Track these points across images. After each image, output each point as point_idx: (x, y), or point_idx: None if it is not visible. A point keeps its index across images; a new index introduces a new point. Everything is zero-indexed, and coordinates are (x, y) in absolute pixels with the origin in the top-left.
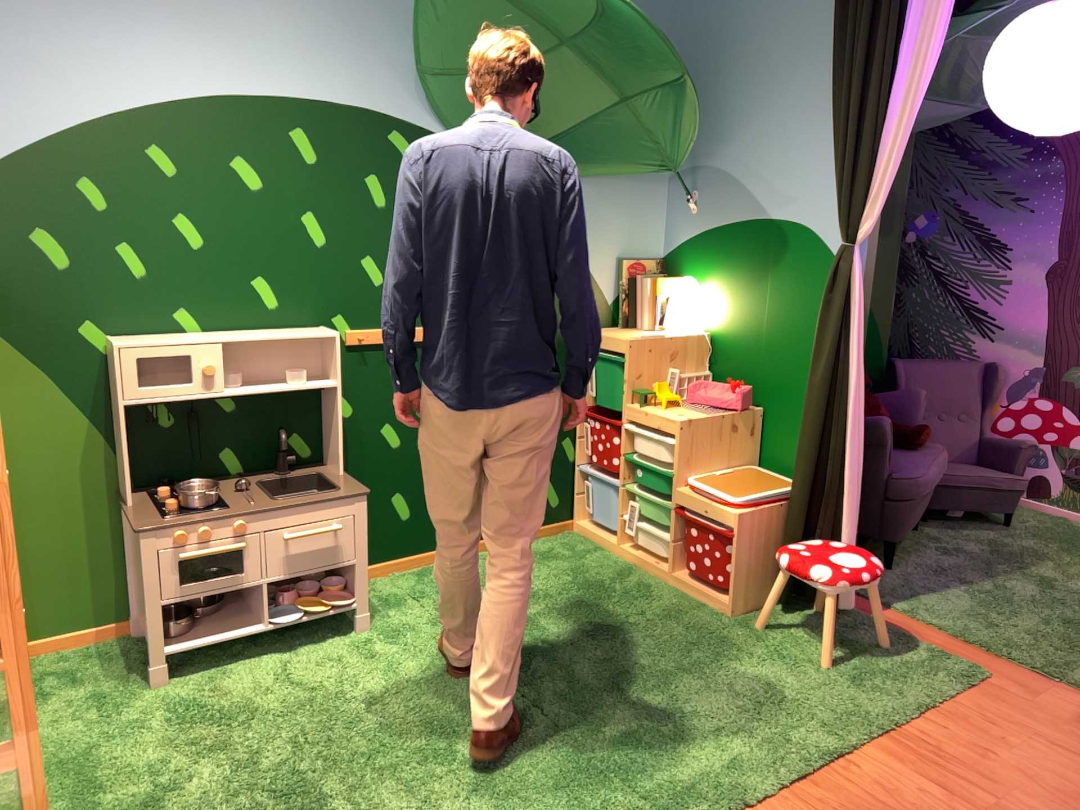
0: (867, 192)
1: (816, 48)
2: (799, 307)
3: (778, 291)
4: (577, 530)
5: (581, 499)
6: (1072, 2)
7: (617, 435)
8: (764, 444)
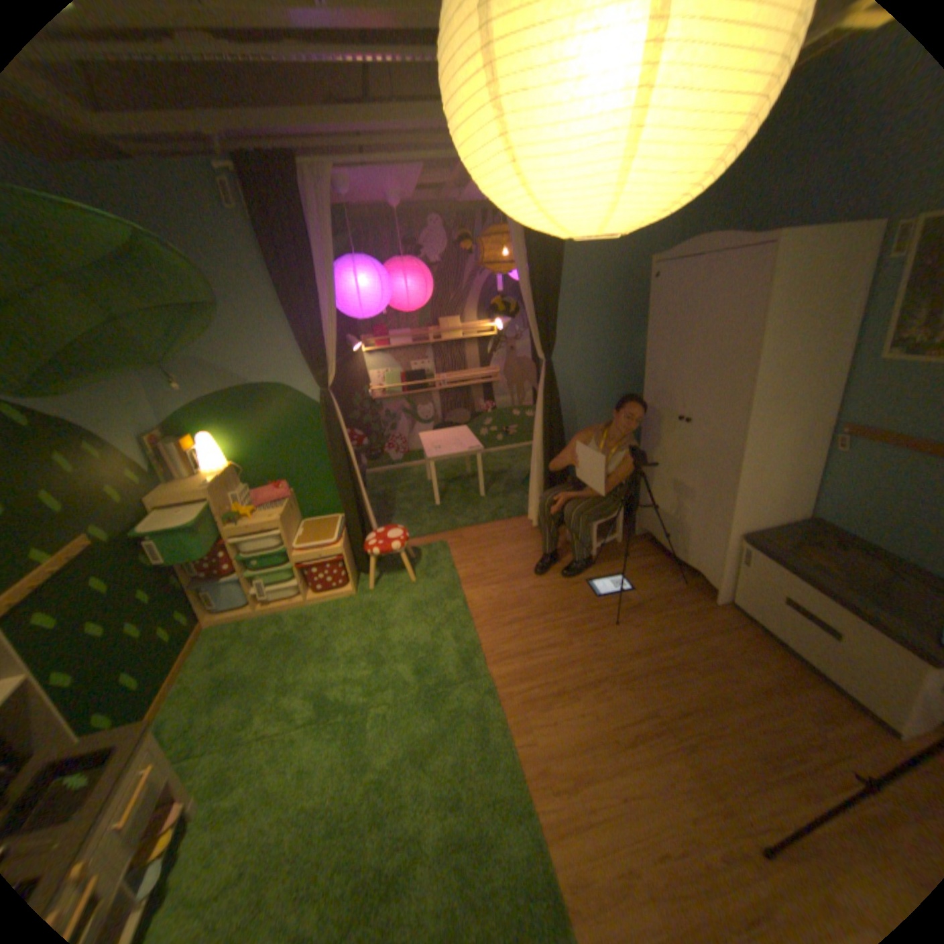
0: (327, 362)
1: (244, 277)
2: (294, 429)
3: (274, 424)
4: (205, 627)
5: (197, 608)
6: (360, 258)
7: (219, 552)
8: (299, 507)
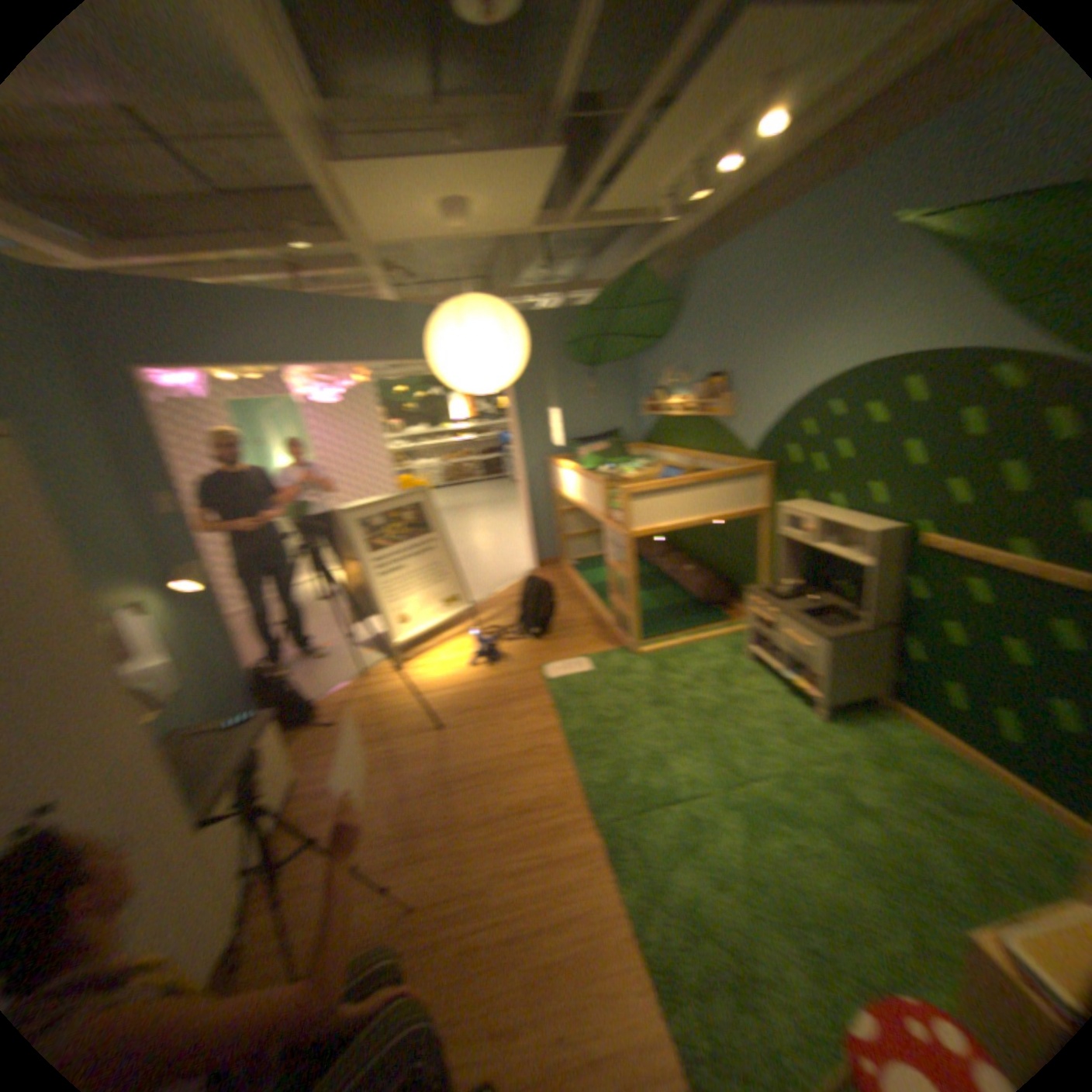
0: None
1: None
2: None
3: None
4: None
5: None
6: None
7: None
8: None
